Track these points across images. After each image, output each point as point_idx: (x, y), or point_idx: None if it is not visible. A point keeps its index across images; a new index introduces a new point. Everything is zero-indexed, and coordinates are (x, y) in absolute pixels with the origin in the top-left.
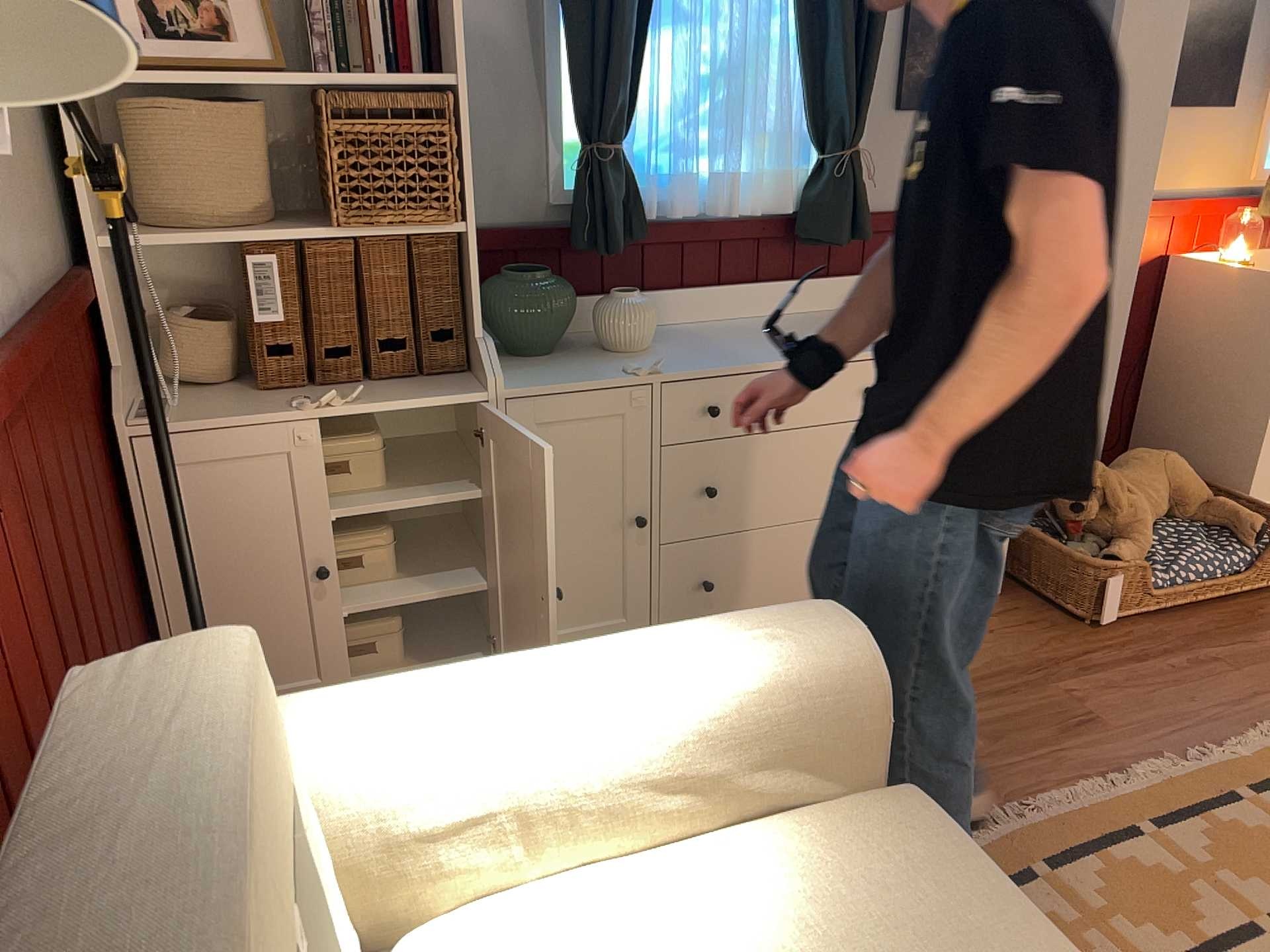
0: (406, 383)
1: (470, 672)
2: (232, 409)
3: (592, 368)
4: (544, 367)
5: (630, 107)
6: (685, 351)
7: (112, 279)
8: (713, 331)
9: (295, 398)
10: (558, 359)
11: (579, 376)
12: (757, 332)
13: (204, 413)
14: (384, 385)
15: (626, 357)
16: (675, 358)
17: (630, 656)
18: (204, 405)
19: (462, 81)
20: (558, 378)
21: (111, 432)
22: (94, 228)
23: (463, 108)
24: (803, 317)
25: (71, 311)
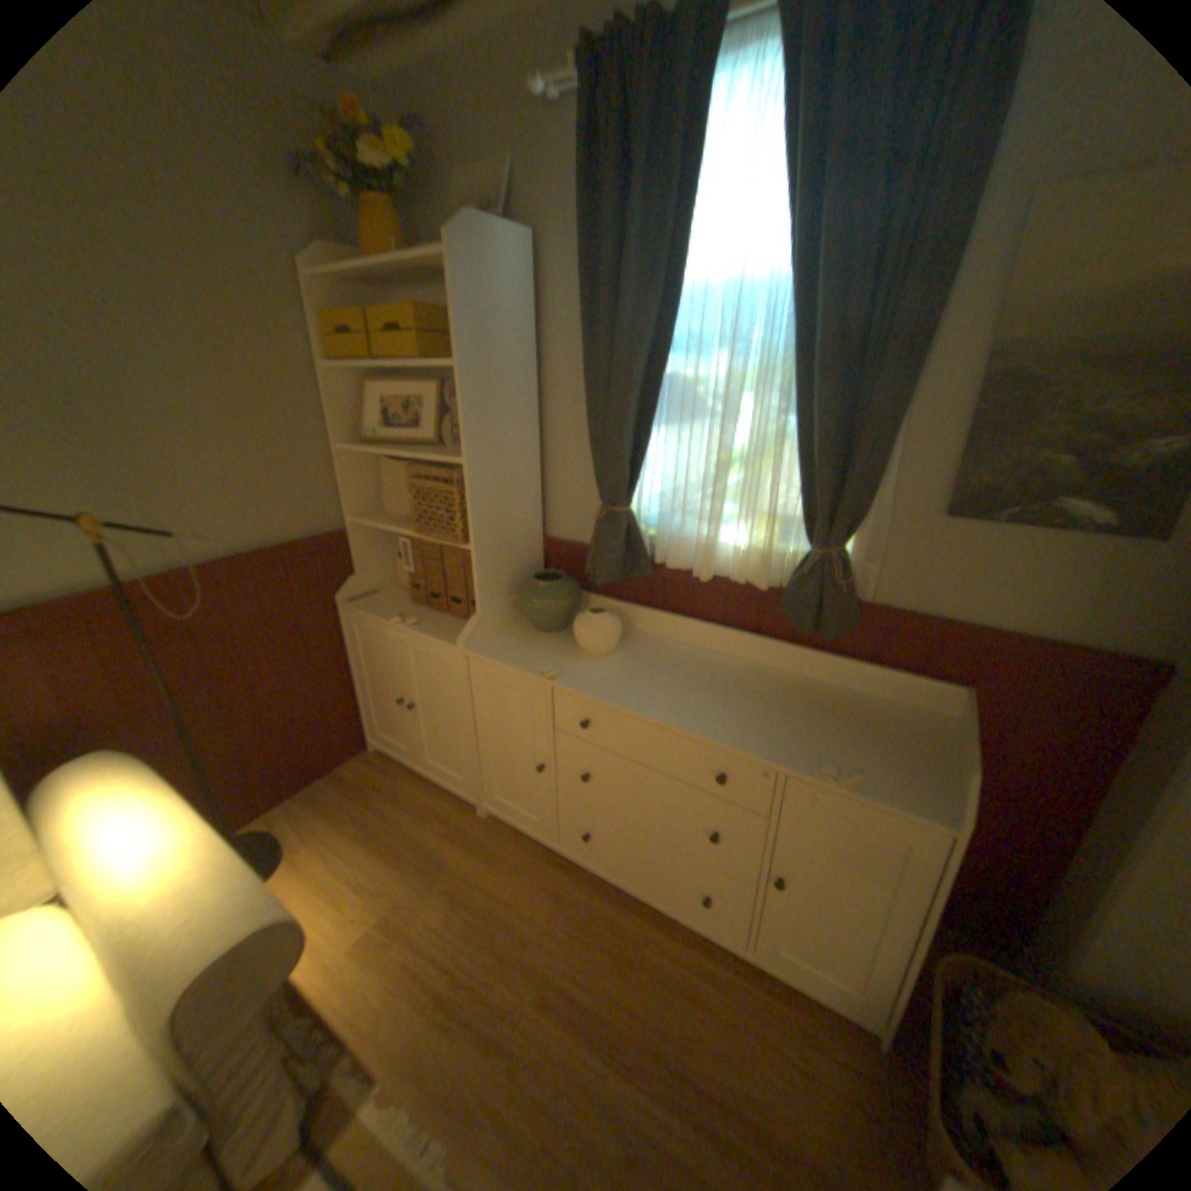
0: (455, 623)
1: (141, 811)
2: (381, 608)
3: (538, 656)
4: (523, 642)
5: (632, 482)
6: (614, 670)
7: (366, 533)
8: (678, 661)
9: (407, 612)
10: (544, 640)
11: (517, 659)
12: (703, 676)
13: (372, 605)
14: (447, 620)
15: (573, 657)
16: (592, 673)
17: (157, 863)
18: (383, 601)
19: (467, 462)
20: (504, 655)
21: (335, 602)
22: (348, 511)
23: (468, 478)
24: (779, 679)
25: (285, 552)
